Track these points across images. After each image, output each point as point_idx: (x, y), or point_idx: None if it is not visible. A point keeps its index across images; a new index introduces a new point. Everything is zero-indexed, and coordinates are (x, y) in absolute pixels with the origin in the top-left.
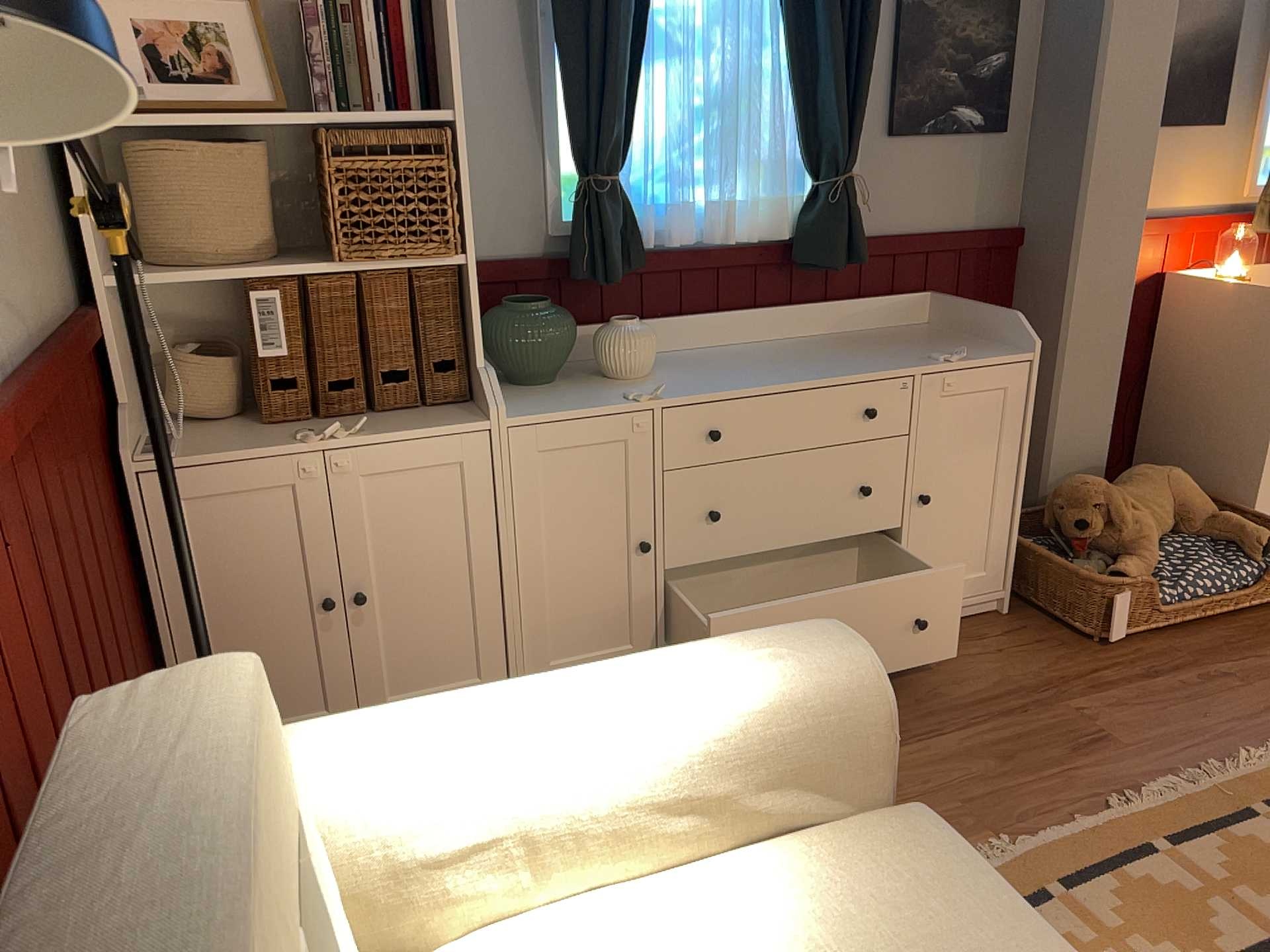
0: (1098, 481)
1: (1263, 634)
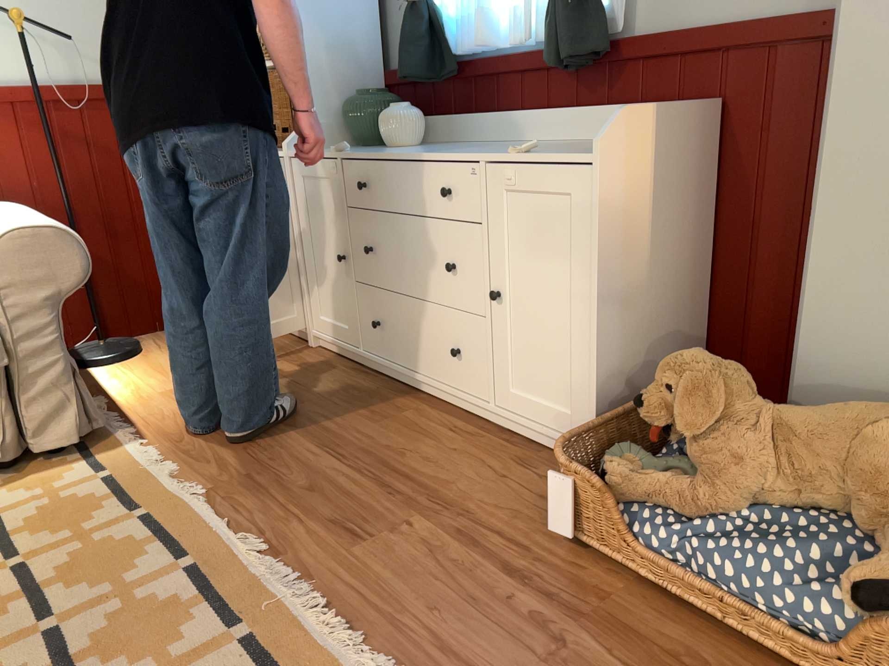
0: (719, 364)
1: None
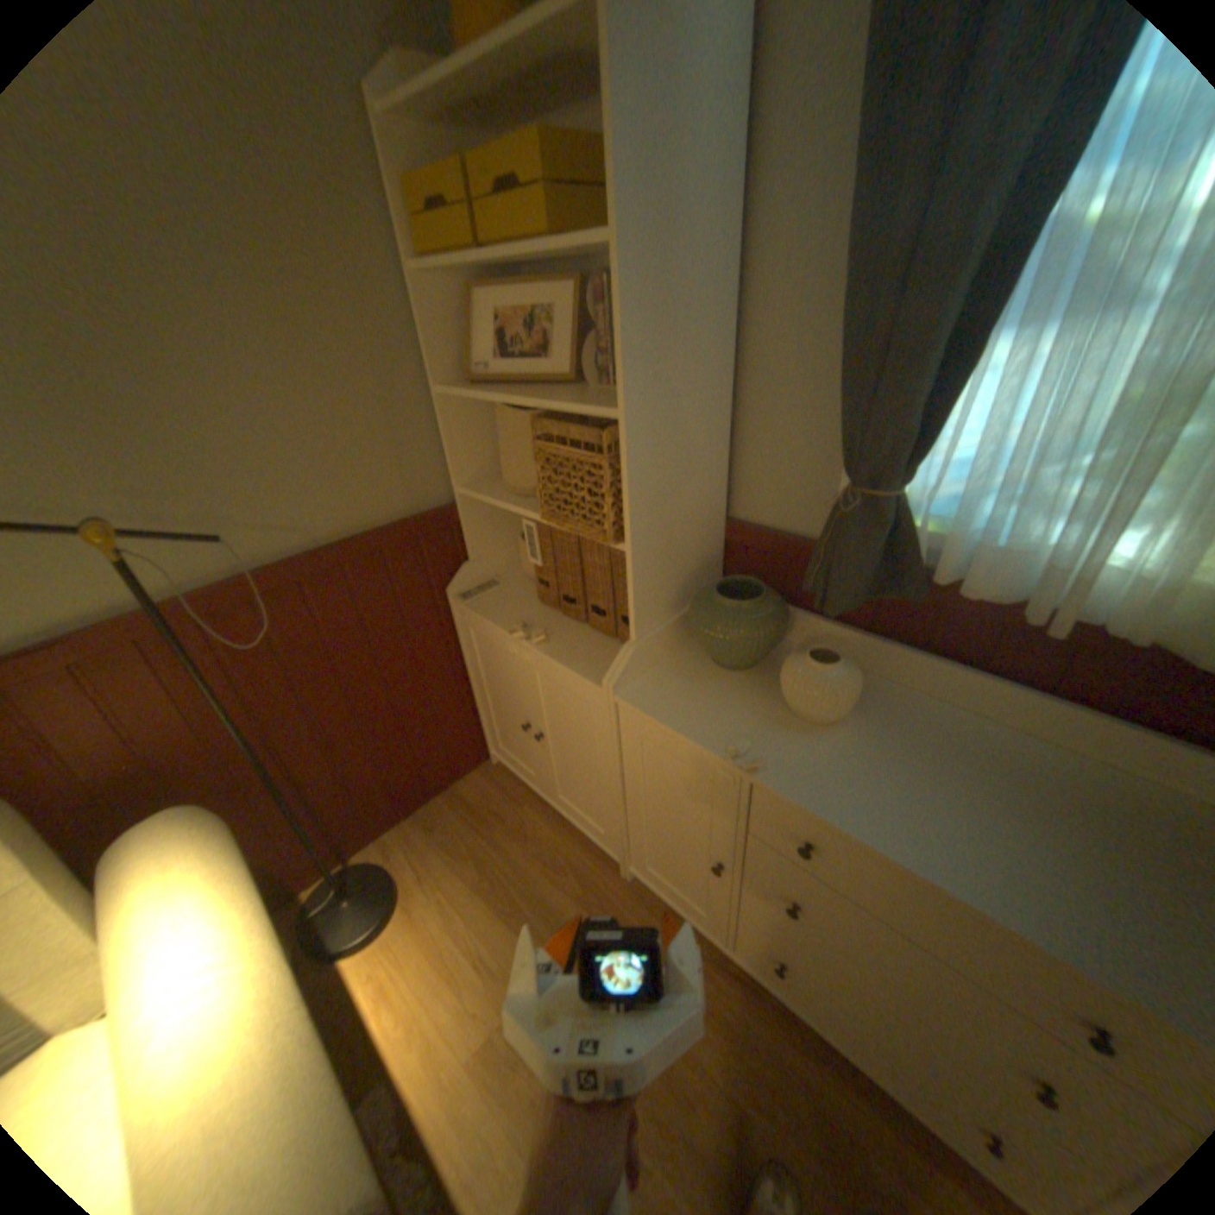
0: None
1: None
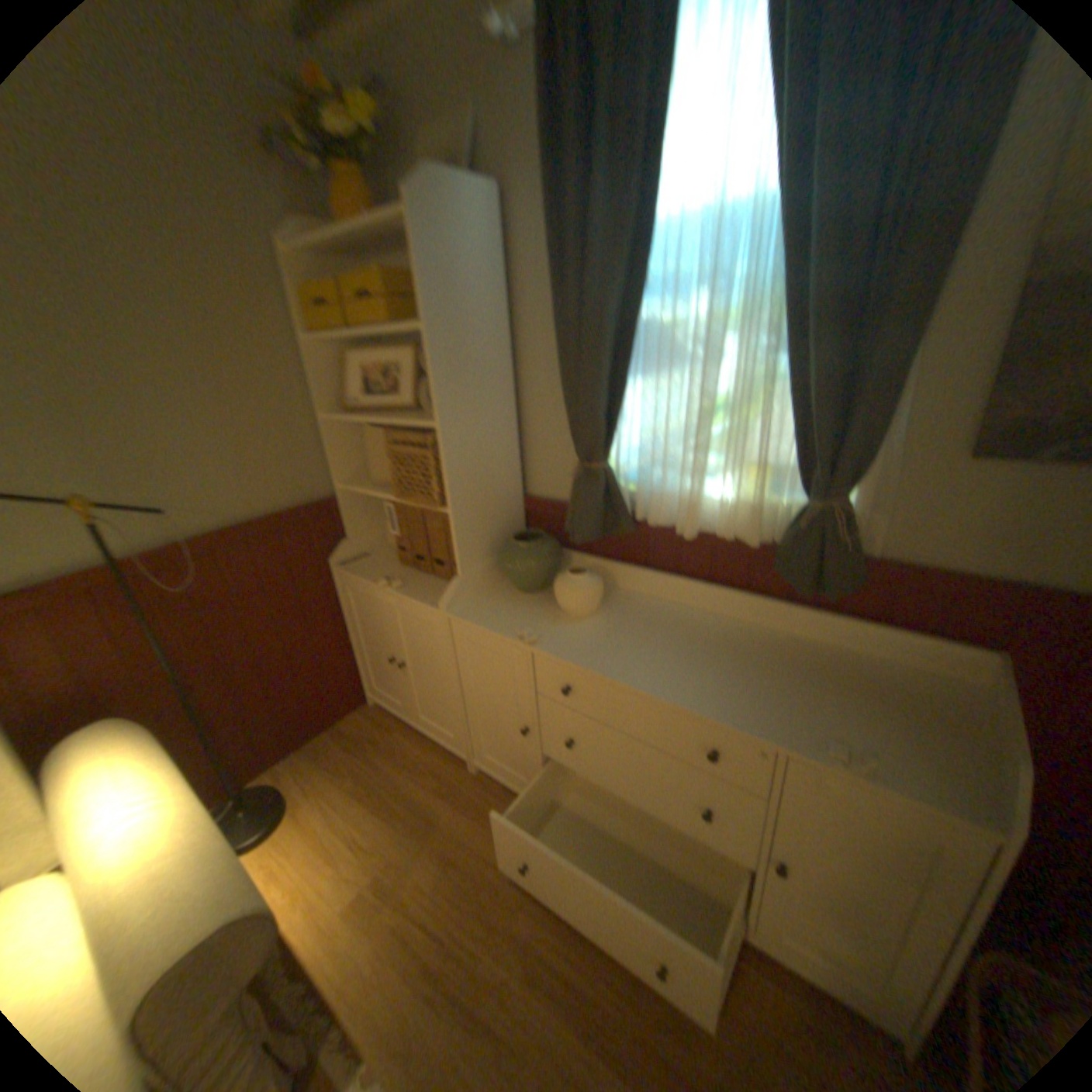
0: None
1: None
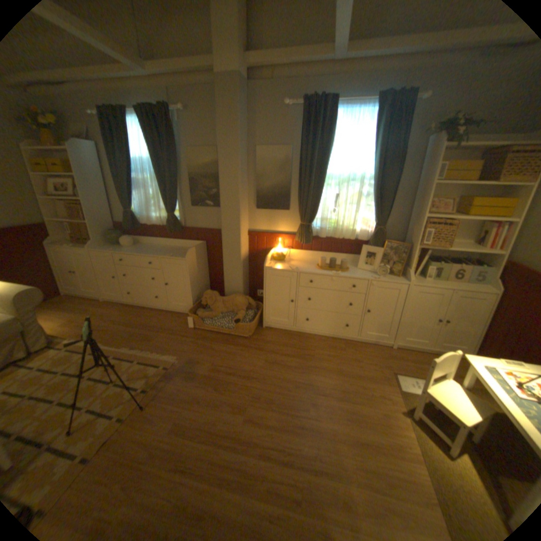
0: (213, 293)
1: (225, 341)
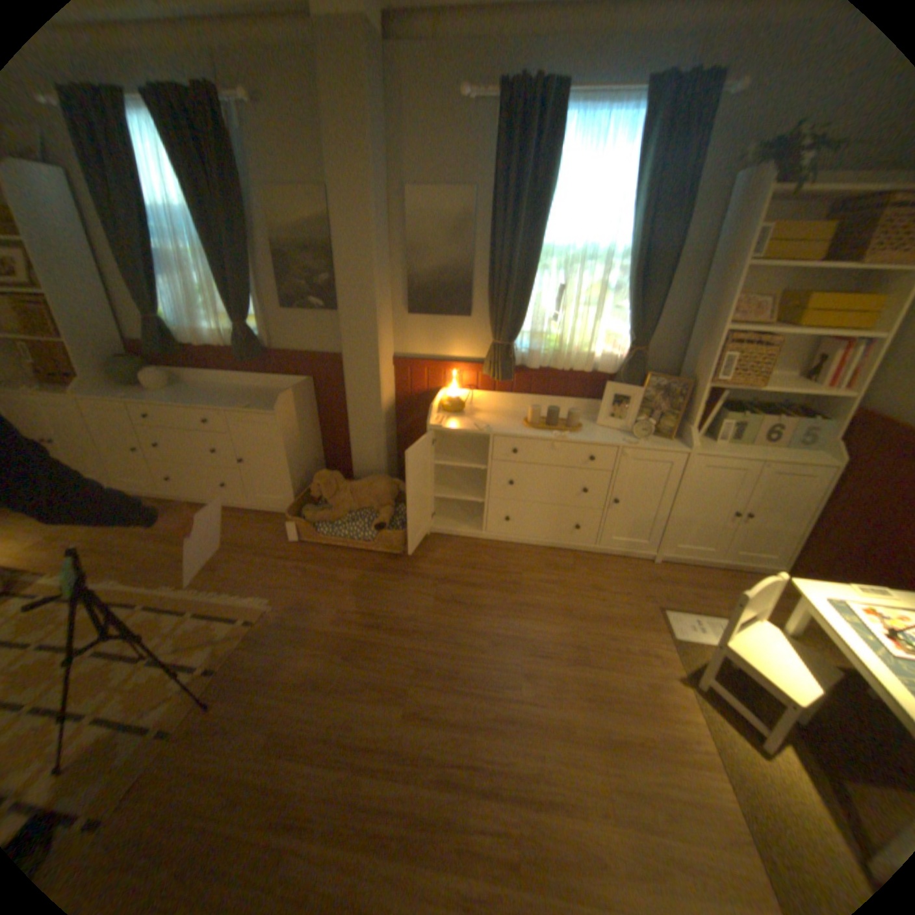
0: (331, 475)
1: (359, 563)
